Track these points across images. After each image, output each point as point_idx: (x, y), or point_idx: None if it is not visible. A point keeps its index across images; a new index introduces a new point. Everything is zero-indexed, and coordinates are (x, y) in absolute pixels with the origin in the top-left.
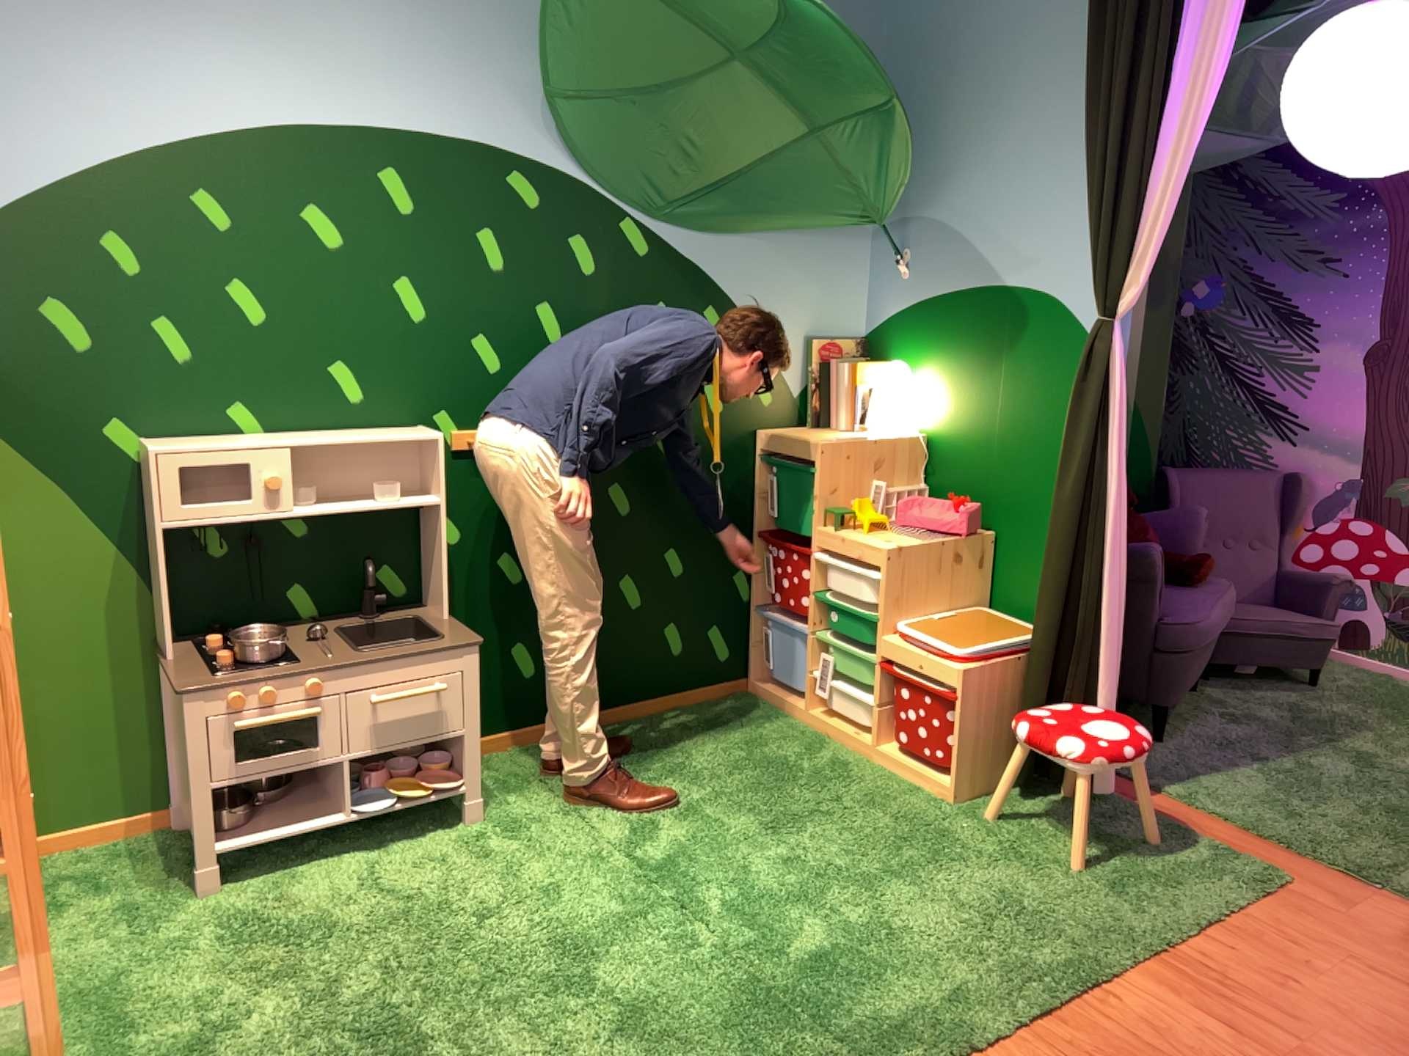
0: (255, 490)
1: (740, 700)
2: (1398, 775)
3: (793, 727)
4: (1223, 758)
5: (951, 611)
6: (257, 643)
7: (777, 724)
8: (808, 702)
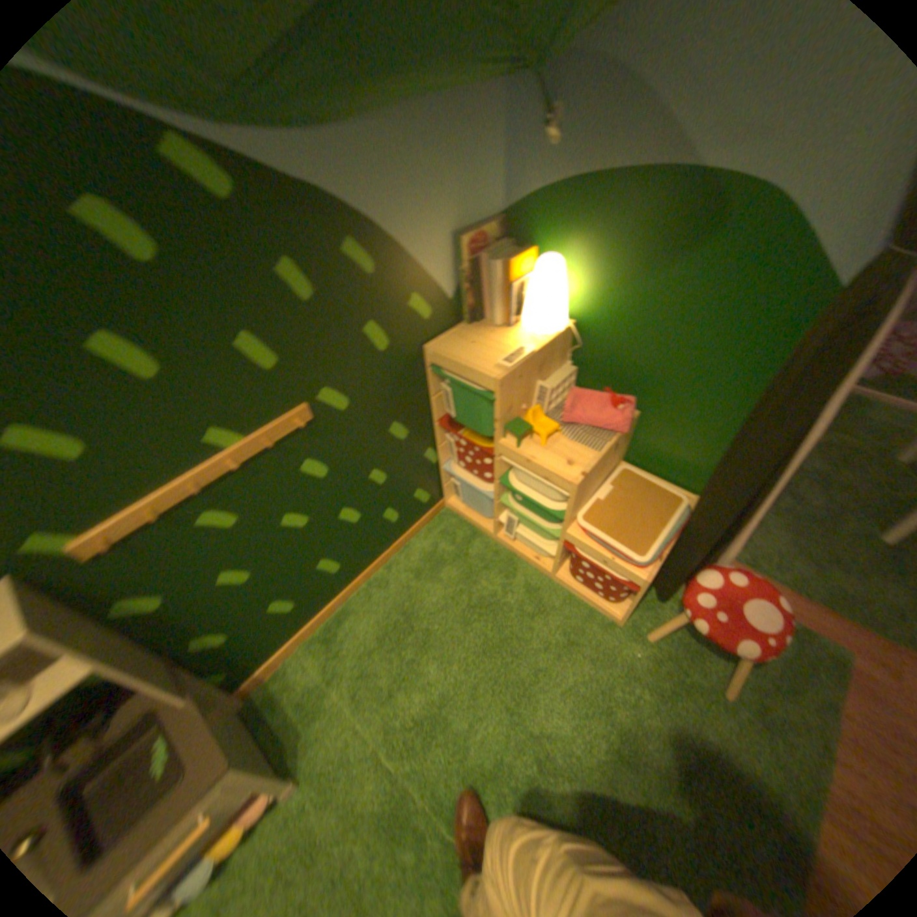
0: None
1: (443, 519)
2: (850, 496)
3: (487, 545)
4: None
5: (609, 487)
6: None
7: (476, 545)
8: (491, 520)
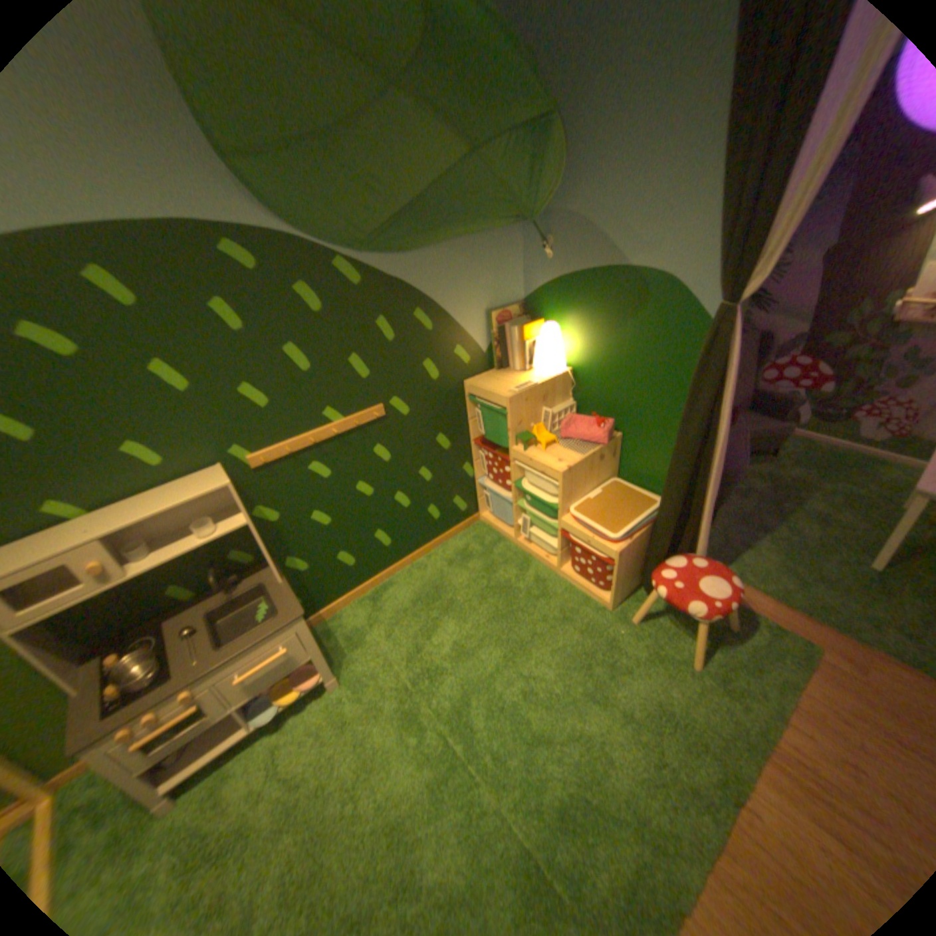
0: (84, 577)
1: (476, 529)
2: (848, 533)
3: (508, 548)
4: (749, 535)
5: (598, 491)
6: (131, 683)
7: (499, 548)
8: (514, 530)
